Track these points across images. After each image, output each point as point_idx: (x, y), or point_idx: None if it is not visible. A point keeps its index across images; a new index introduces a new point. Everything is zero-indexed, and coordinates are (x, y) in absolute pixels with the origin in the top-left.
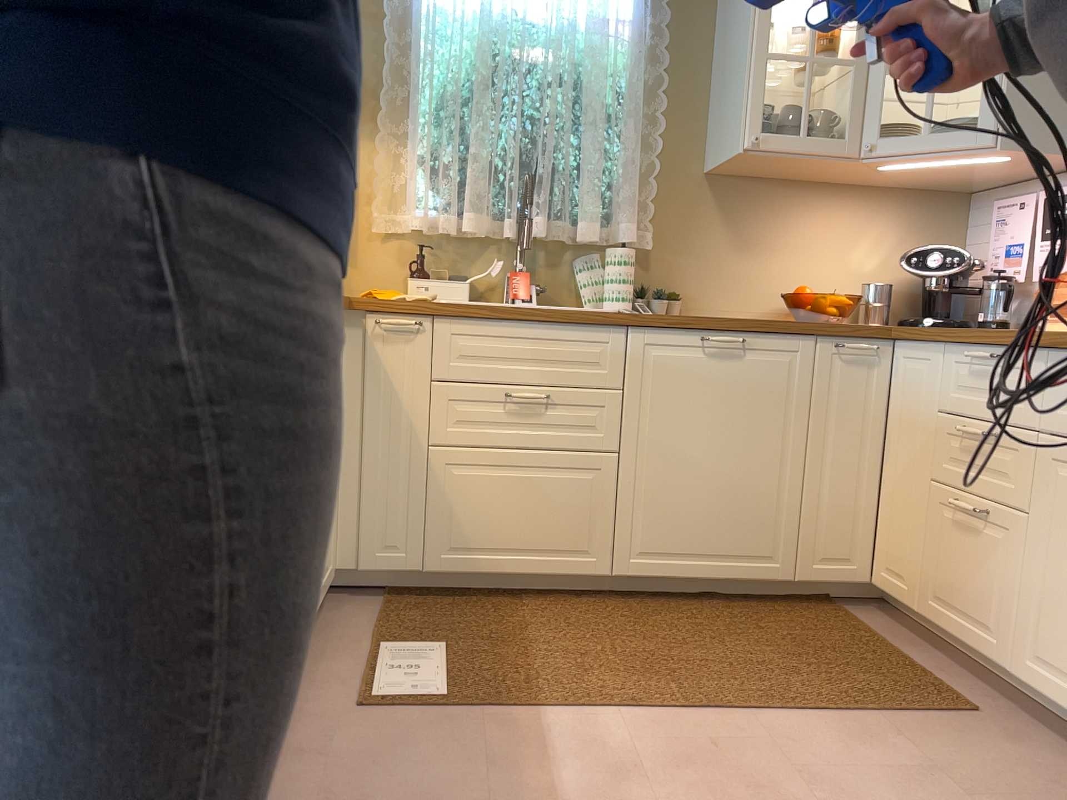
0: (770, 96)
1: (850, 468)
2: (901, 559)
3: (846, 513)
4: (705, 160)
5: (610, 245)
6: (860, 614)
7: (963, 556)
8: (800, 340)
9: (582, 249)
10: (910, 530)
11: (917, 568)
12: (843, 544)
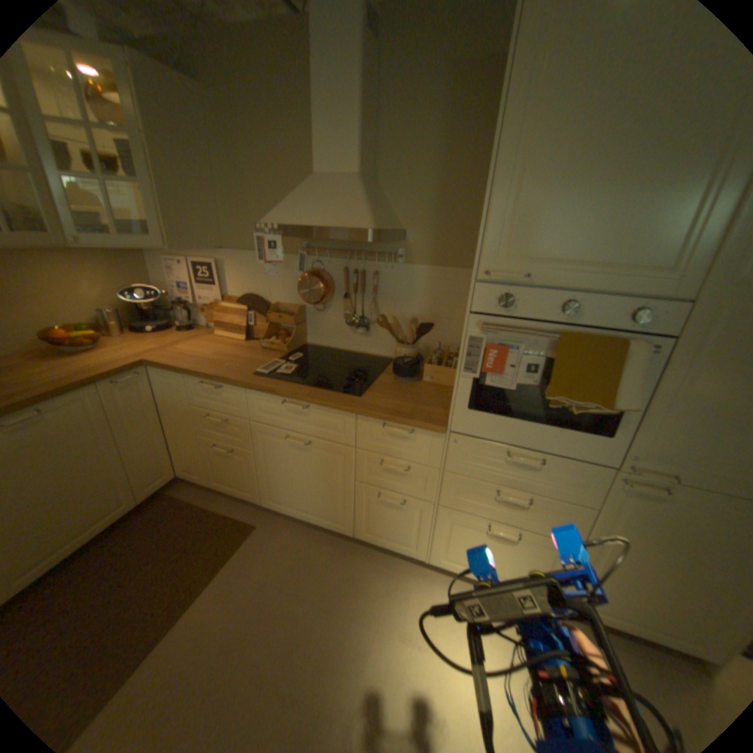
0: None
1: (145, 439)
2: (189, 468)
3: (151, 459)
4: None
5: None
6: (176, 495)
7: (224, 467)
8: (84, 392)
9: None
10: (190, 456)
11: (200, 471)
12: (155, 473)
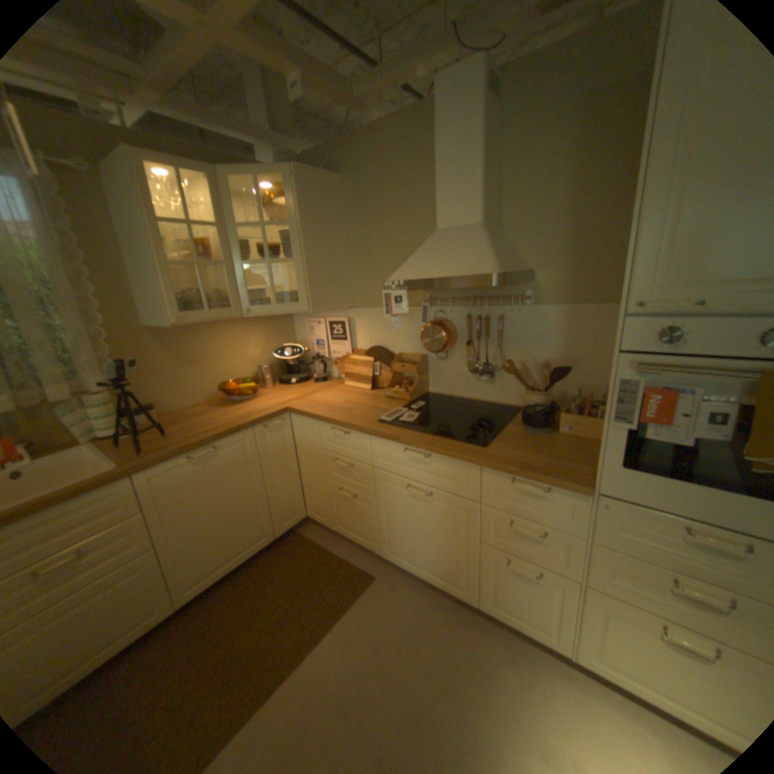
0: (170, 273)
1: (285, 478)
2: (318, 509)
3: (288, 497)
4: (137, 319)
5: (81, 393)
6: (306, 534)
7: (348, 511)
8: (243, 434)
9: (56, 402)
10: (320, 497)
11: (327, 513)
12: (291, 510)
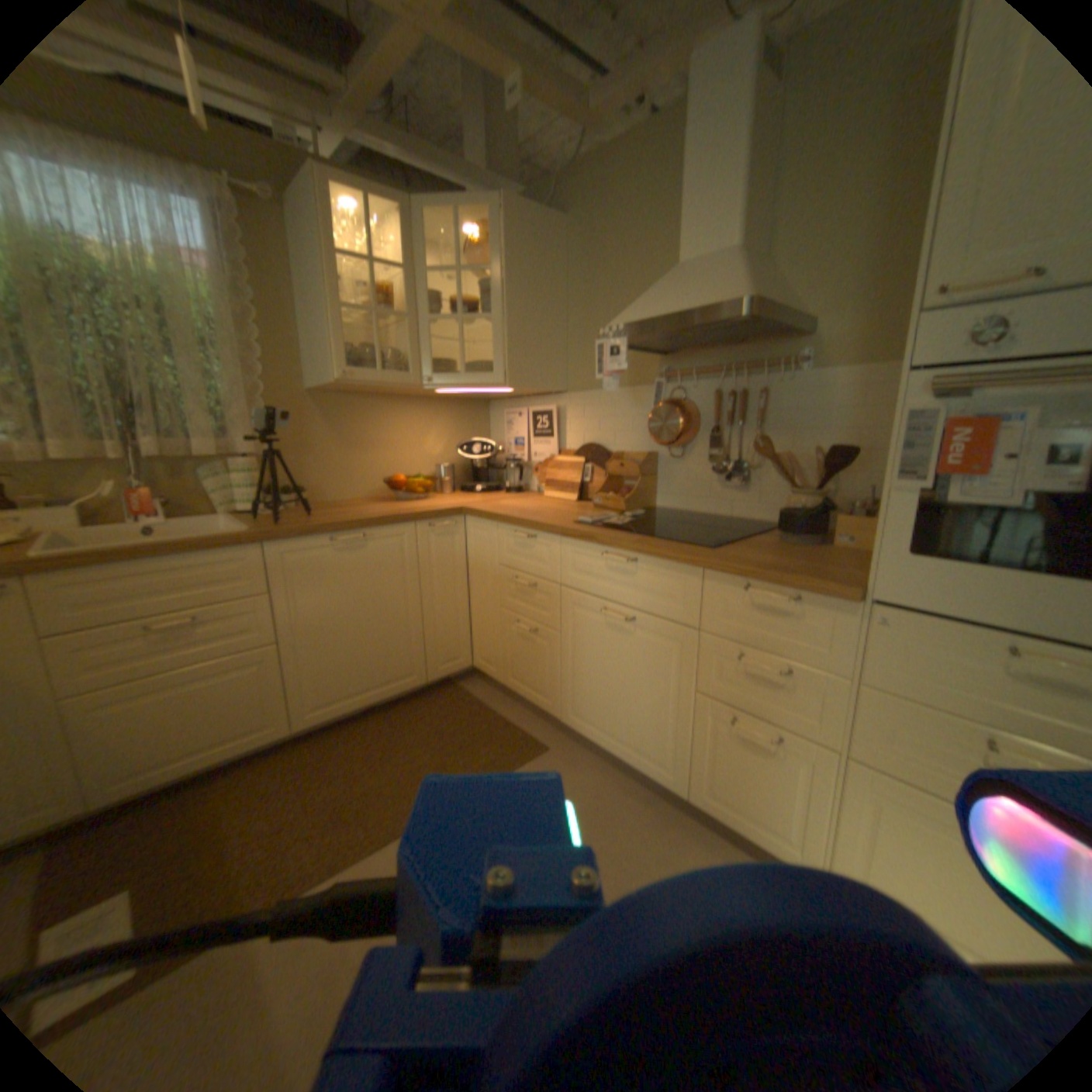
0: (345, 330)
1: (448, 603)
2: (486, 654)
3: (449, 632)
4: (300, 381)
5: (227, 457)
6: (468, 690)
7: (524, 655)
8: (402, 528)
9: (199, 461)
10: (489, 637)
11: (497, 660)
12: (451, 651)
